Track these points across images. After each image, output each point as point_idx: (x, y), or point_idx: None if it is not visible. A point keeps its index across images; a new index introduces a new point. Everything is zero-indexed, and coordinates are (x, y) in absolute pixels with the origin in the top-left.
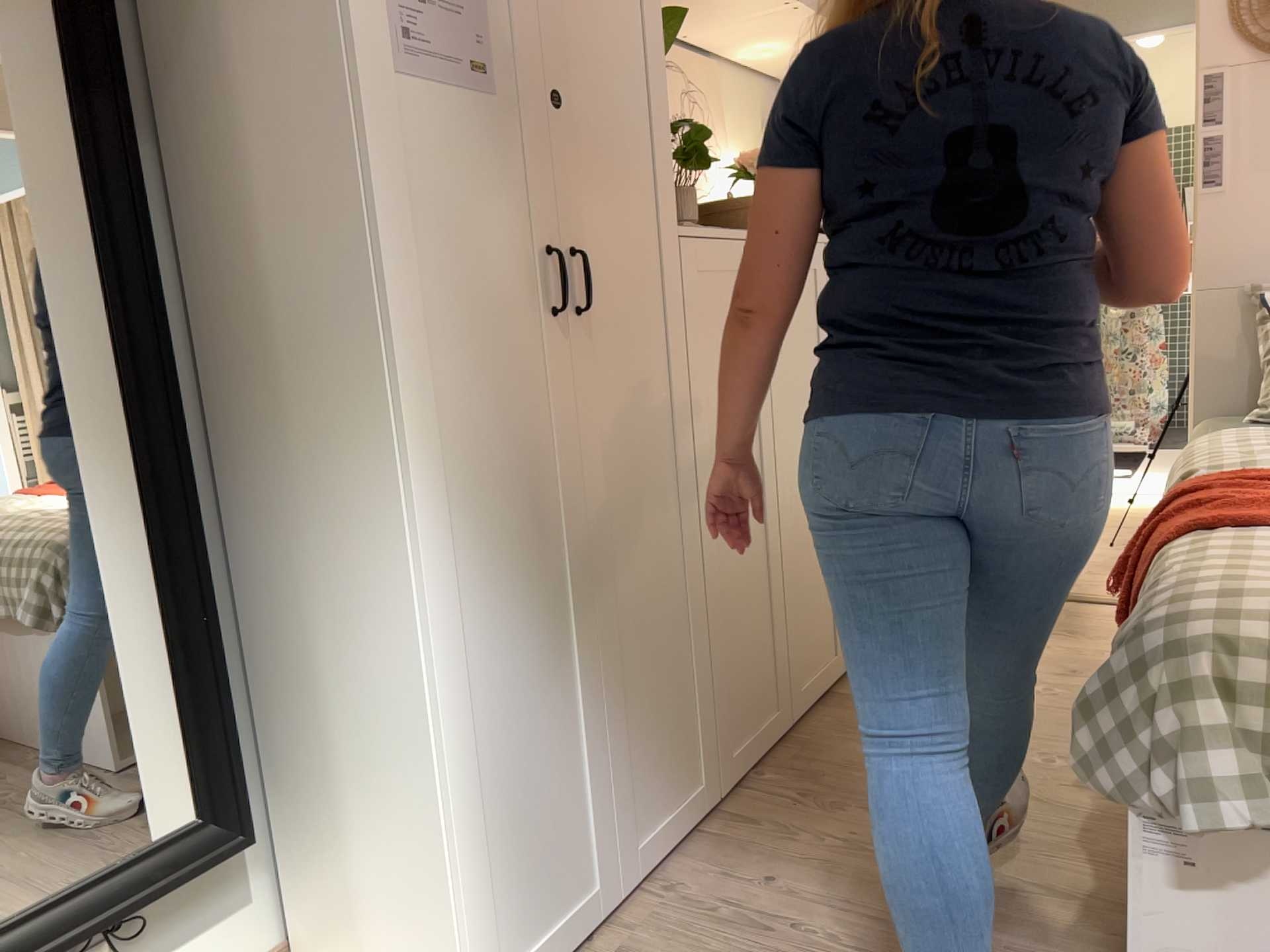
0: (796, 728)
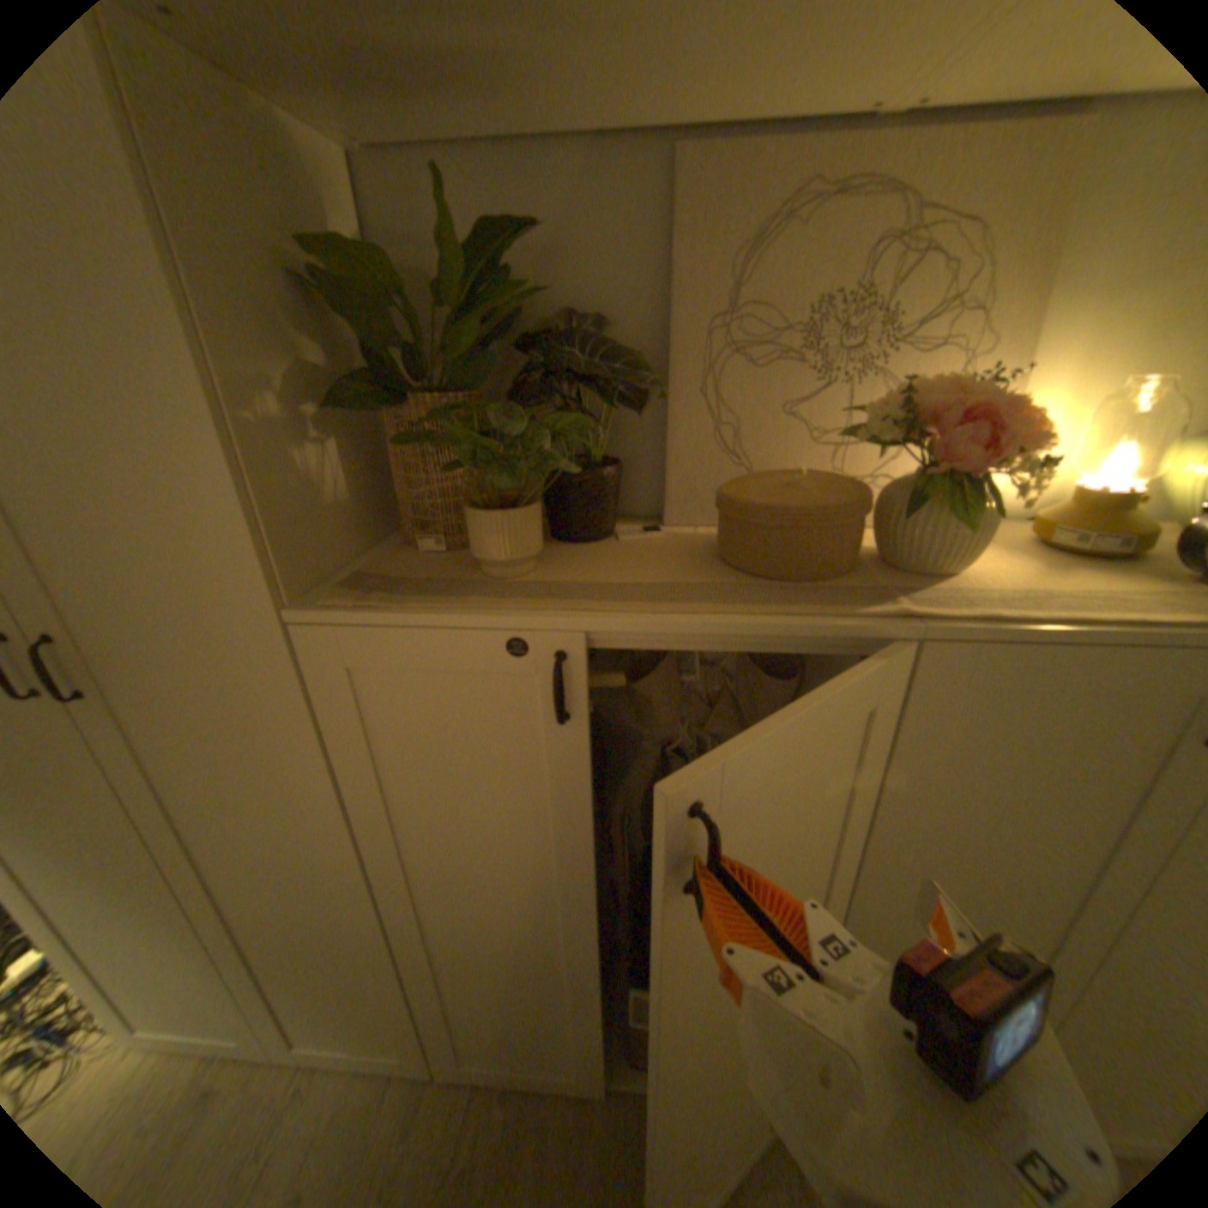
0: (616, 1104)
